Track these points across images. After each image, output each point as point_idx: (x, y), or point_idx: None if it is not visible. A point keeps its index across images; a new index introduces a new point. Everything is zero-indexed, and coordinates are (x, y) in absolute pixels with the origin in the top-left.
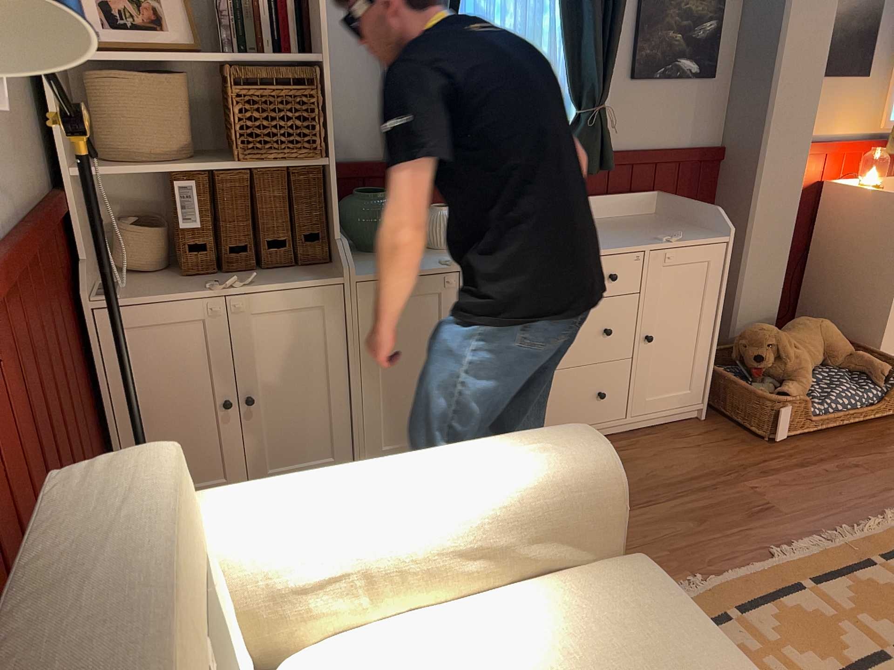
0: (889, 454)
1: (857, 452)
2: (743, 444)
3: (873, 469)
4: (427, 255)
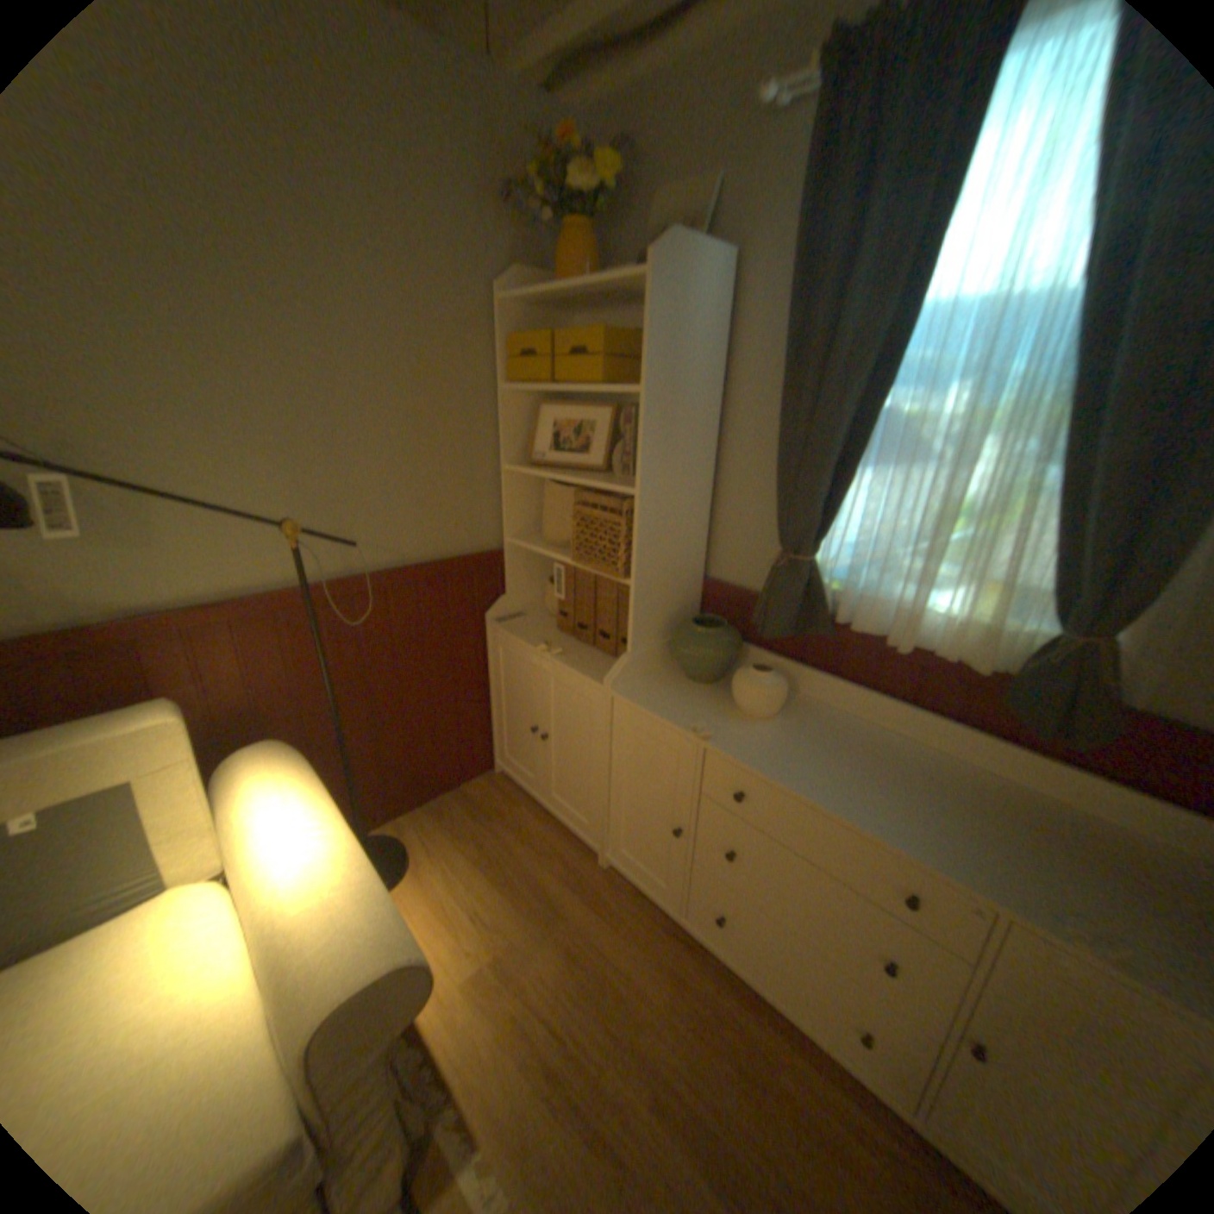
0: None
1: None
2: None
3: None
4: (715, 710)
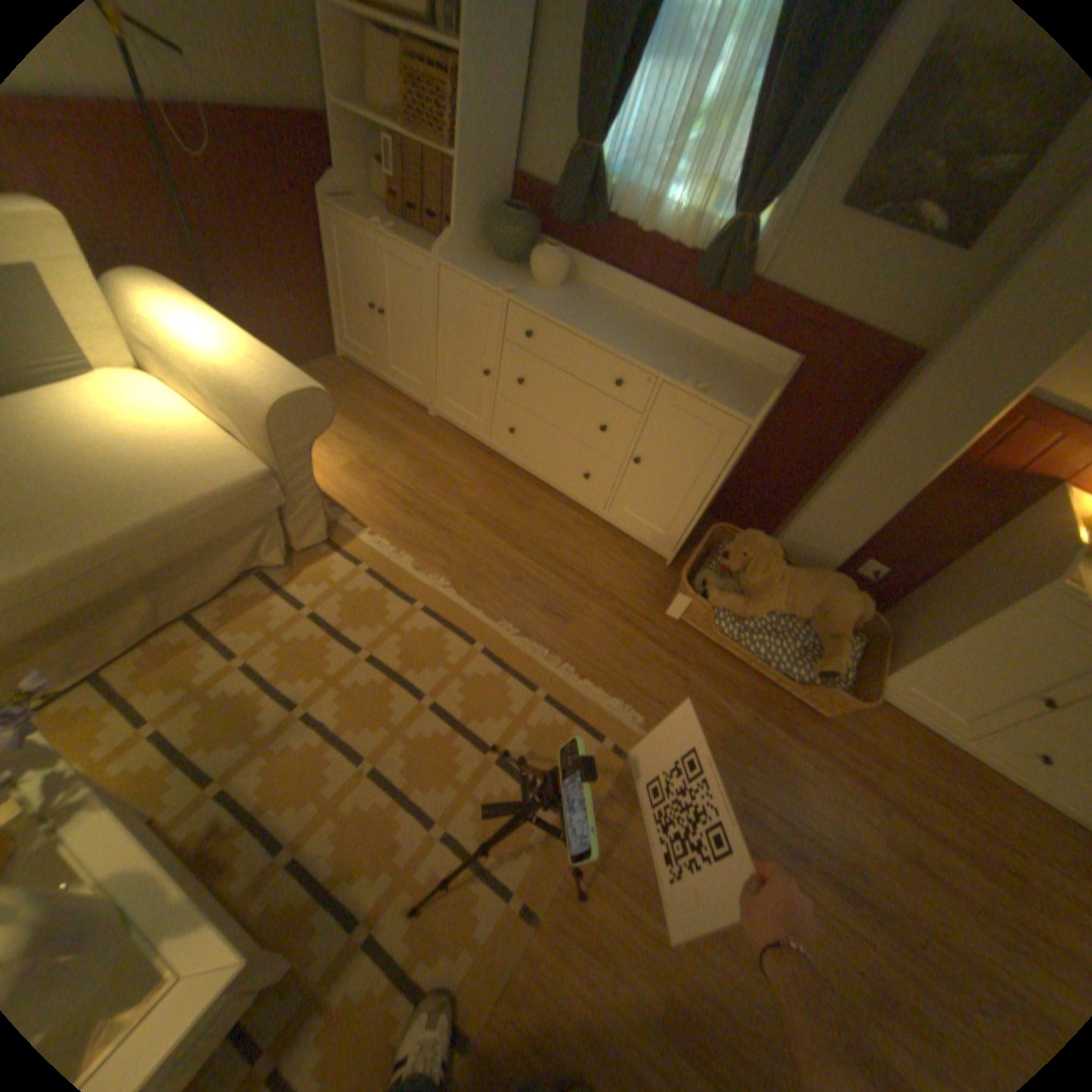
0: (731, 709)
1: (710, 682)
2: (648, 596)
3: (689, 695)
4: (516, 281)
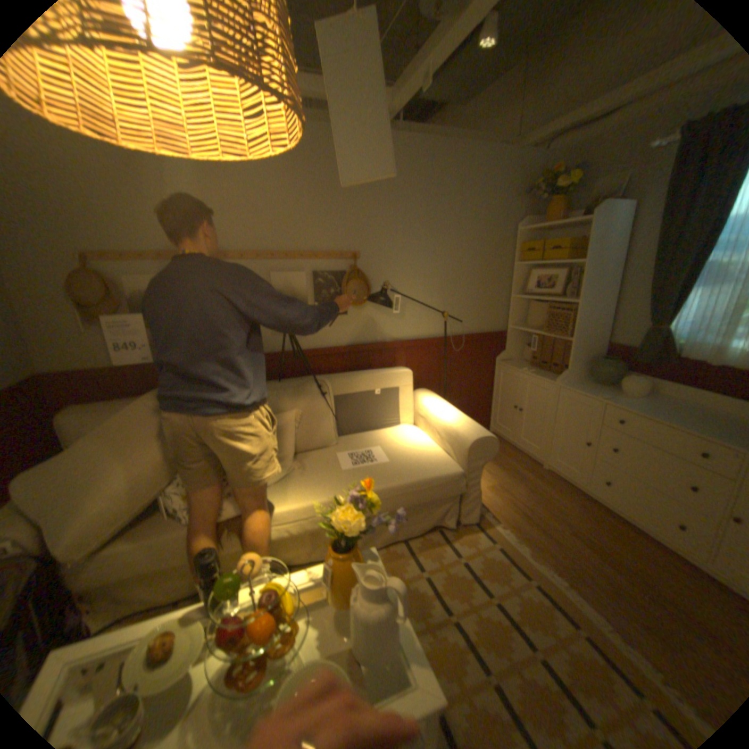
0: None
1: None
2: None
3: None
4: (611, 393)
